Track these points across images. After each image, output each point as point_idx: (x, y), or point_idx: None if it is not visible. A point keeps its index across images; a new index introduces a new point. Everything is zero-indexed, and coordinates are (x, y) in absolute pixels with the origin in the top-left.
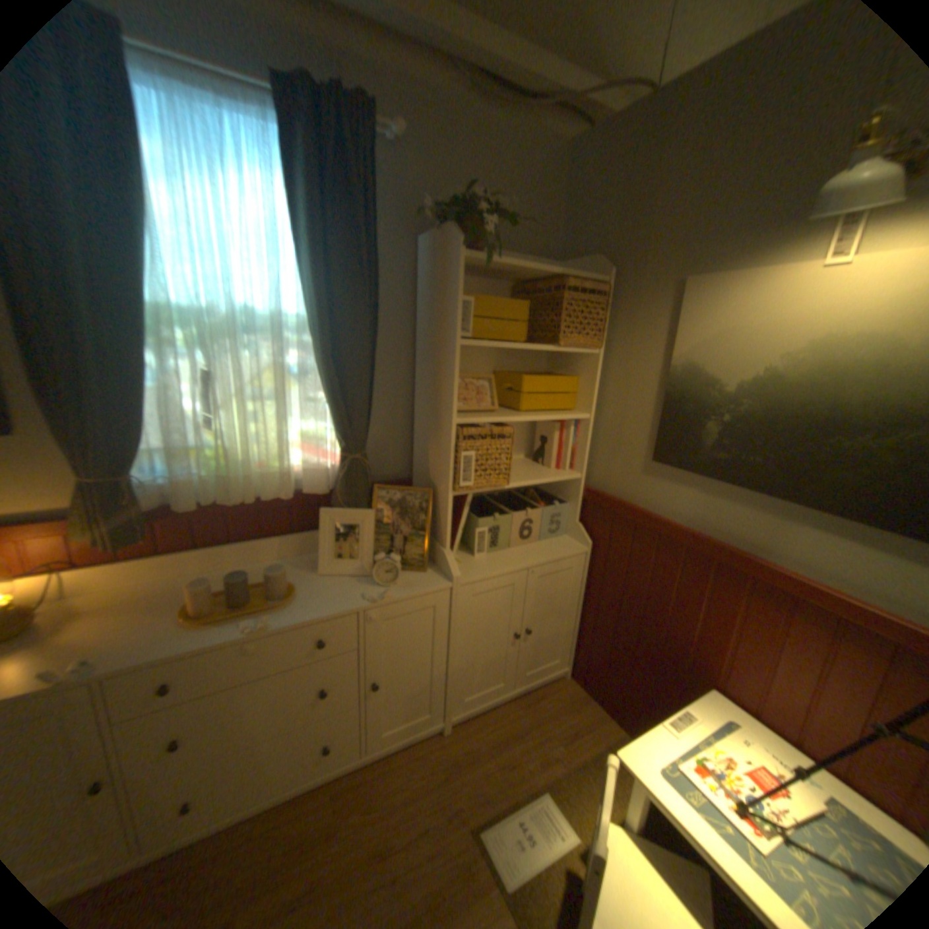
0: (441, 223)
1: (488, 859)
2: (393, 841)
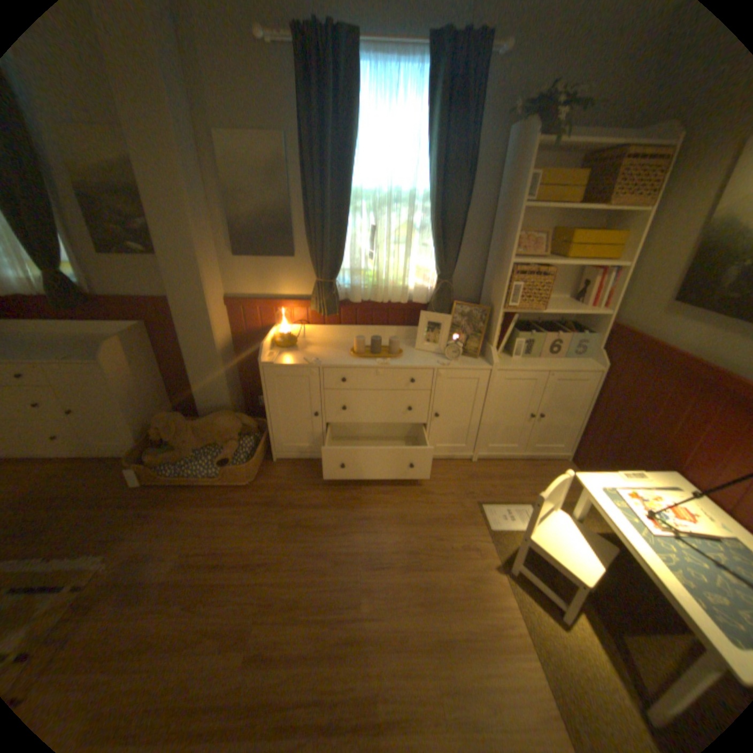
0: (529, 114)
1: (484, 515)
2: (434, 491)
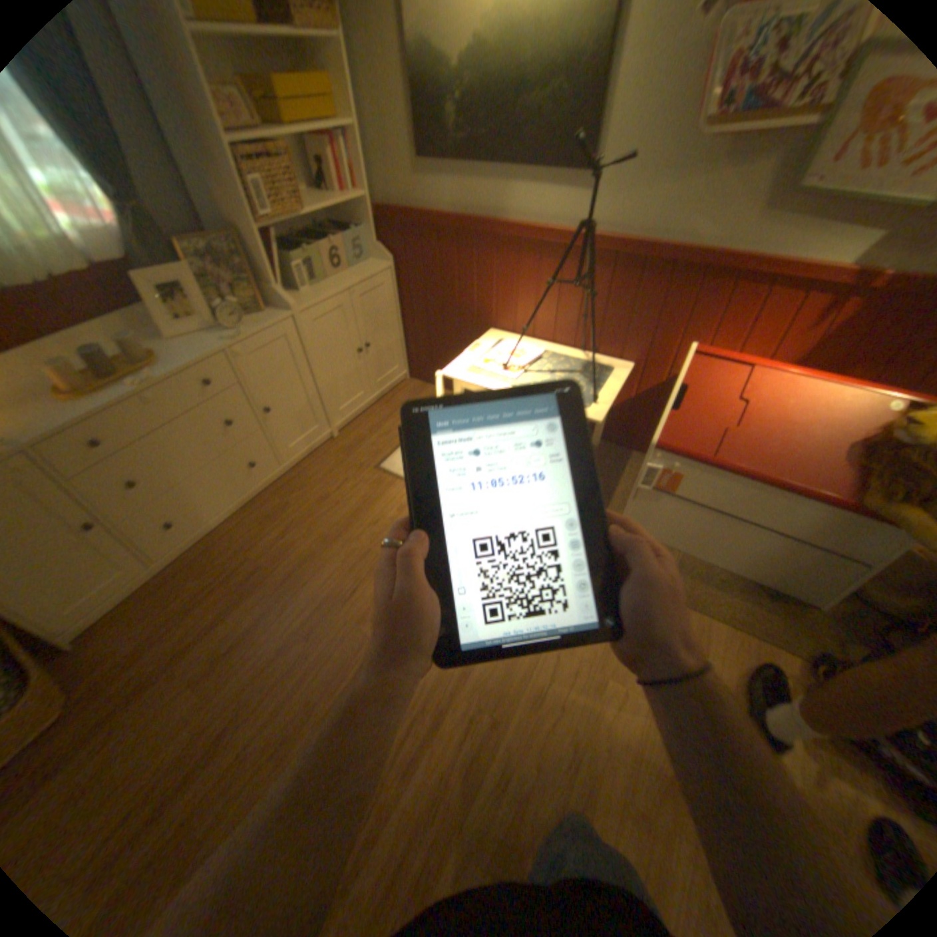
0: None
1: (388, 472)
2: (328, 490)
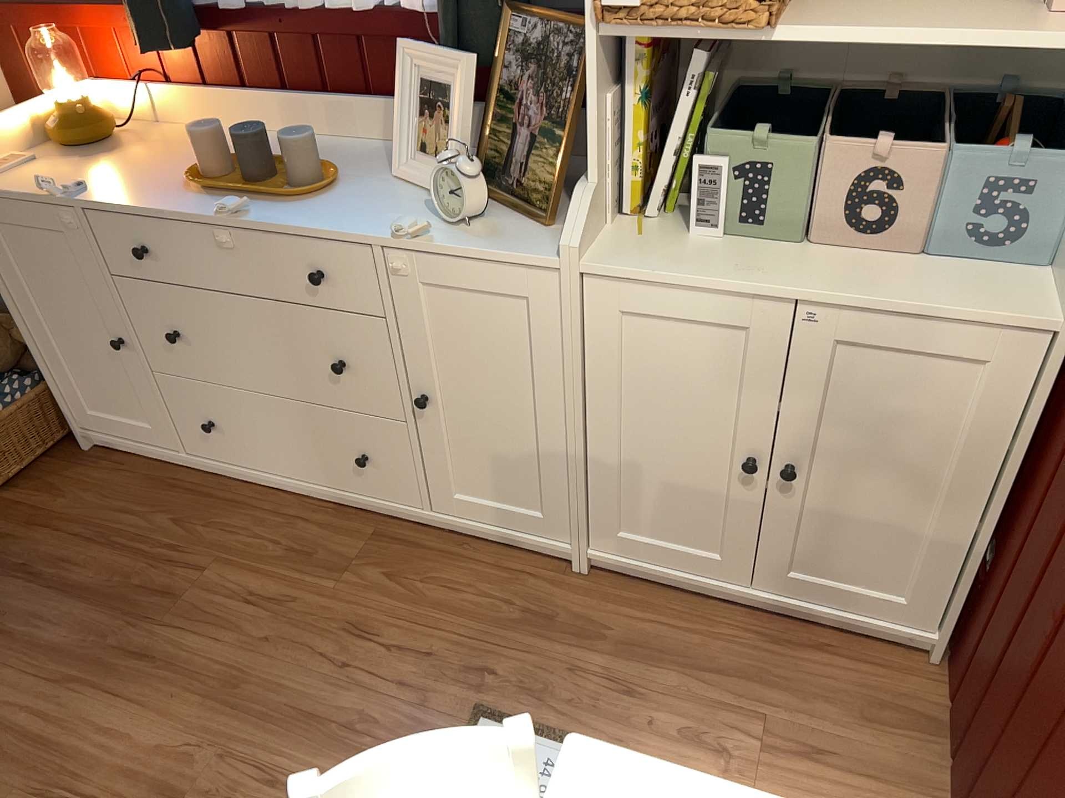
0: None
1: None
2: (389, 630)
